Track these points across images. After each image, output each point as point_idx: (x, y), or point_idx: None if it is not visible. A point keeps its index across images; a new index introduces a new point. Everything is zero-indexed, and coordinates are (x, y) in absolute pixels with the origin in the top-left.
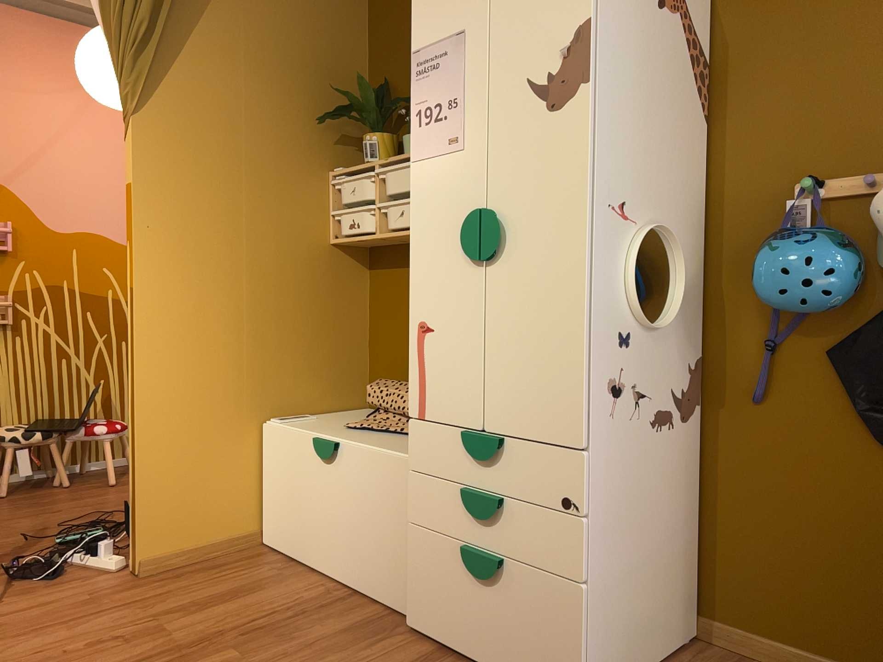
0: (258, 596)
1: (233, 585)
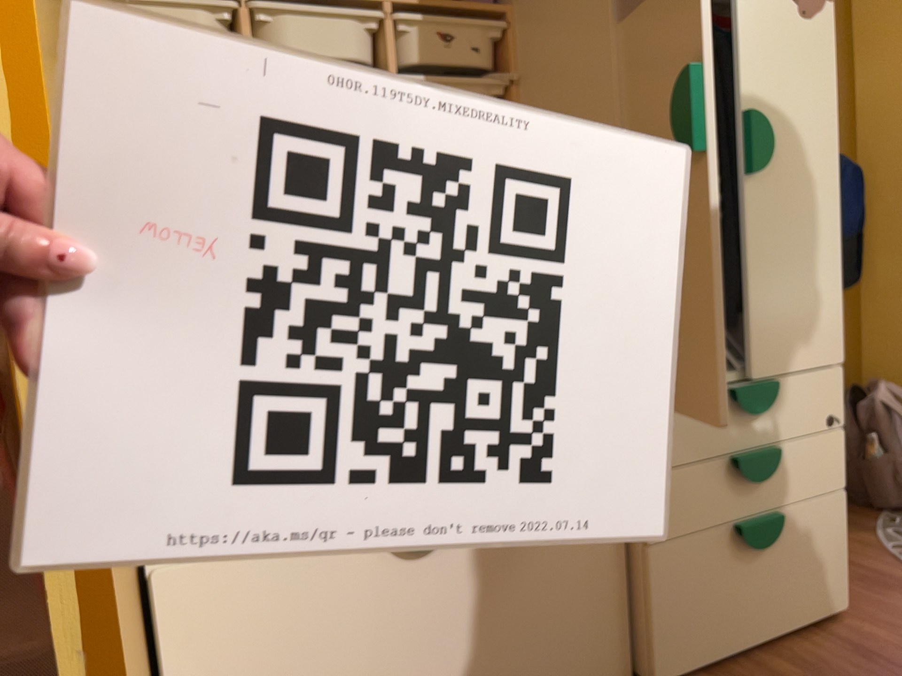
0: None
1: None
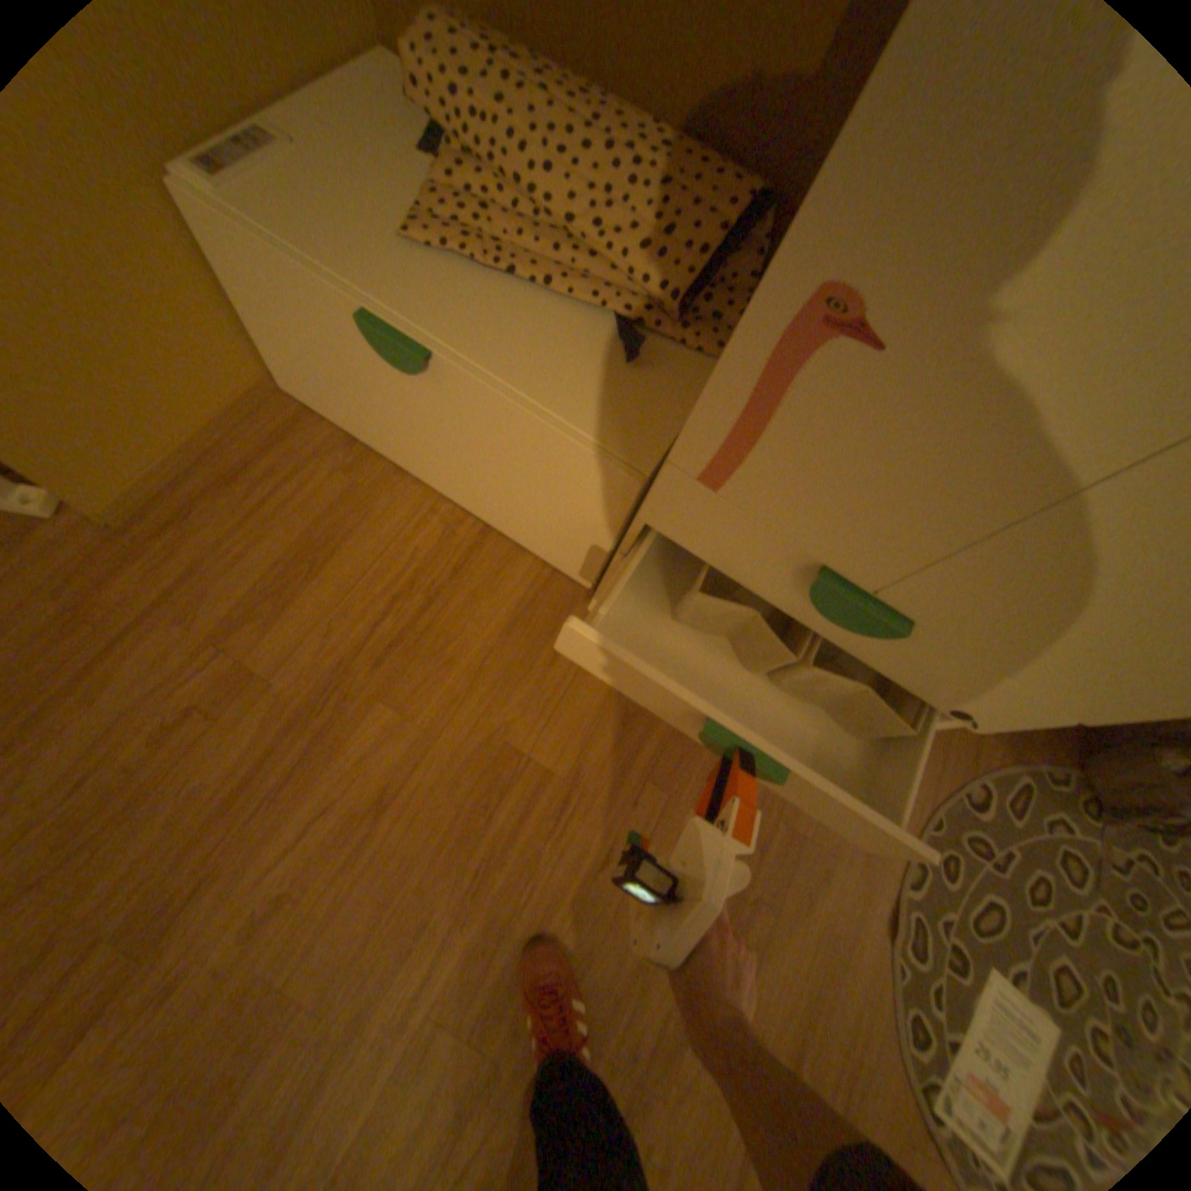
0: (352, 557)
1: (296, 527)
